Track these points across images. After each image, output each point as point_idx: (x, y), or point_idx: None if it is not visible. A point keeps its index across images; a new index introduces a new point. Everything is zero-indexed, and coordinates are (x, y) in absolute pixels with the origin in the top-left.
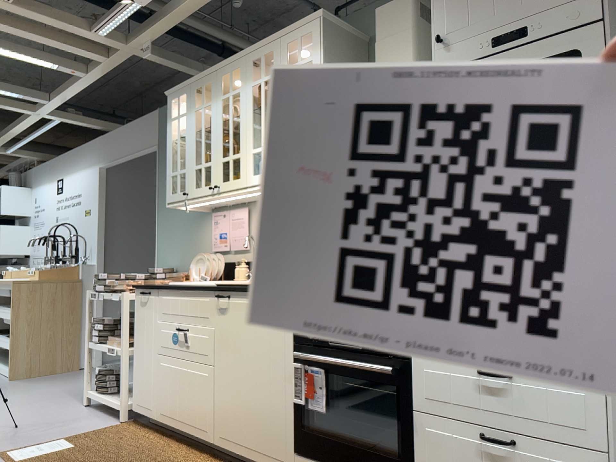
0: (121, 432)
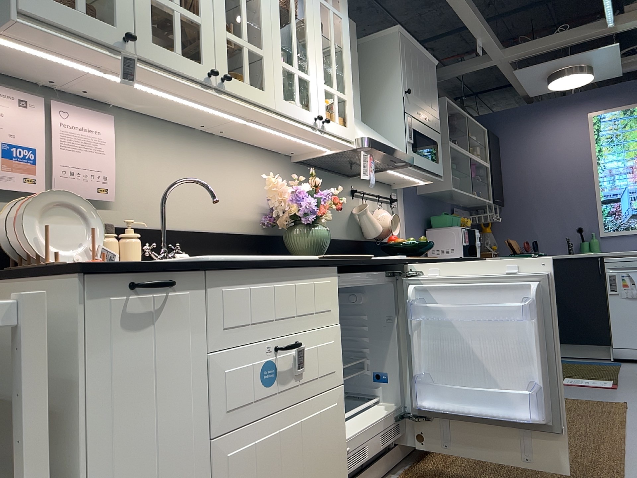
0: None
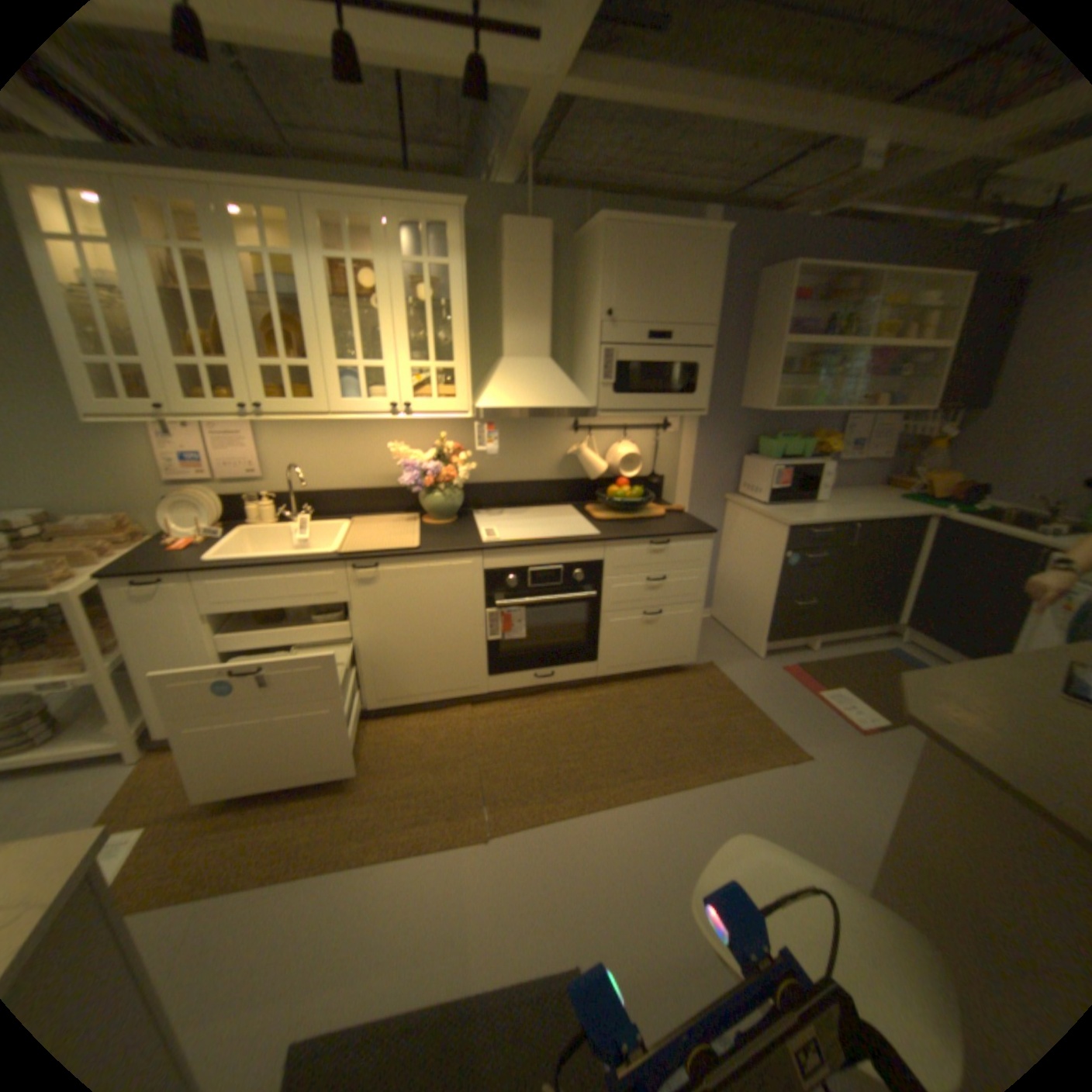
0: (169, 776)
